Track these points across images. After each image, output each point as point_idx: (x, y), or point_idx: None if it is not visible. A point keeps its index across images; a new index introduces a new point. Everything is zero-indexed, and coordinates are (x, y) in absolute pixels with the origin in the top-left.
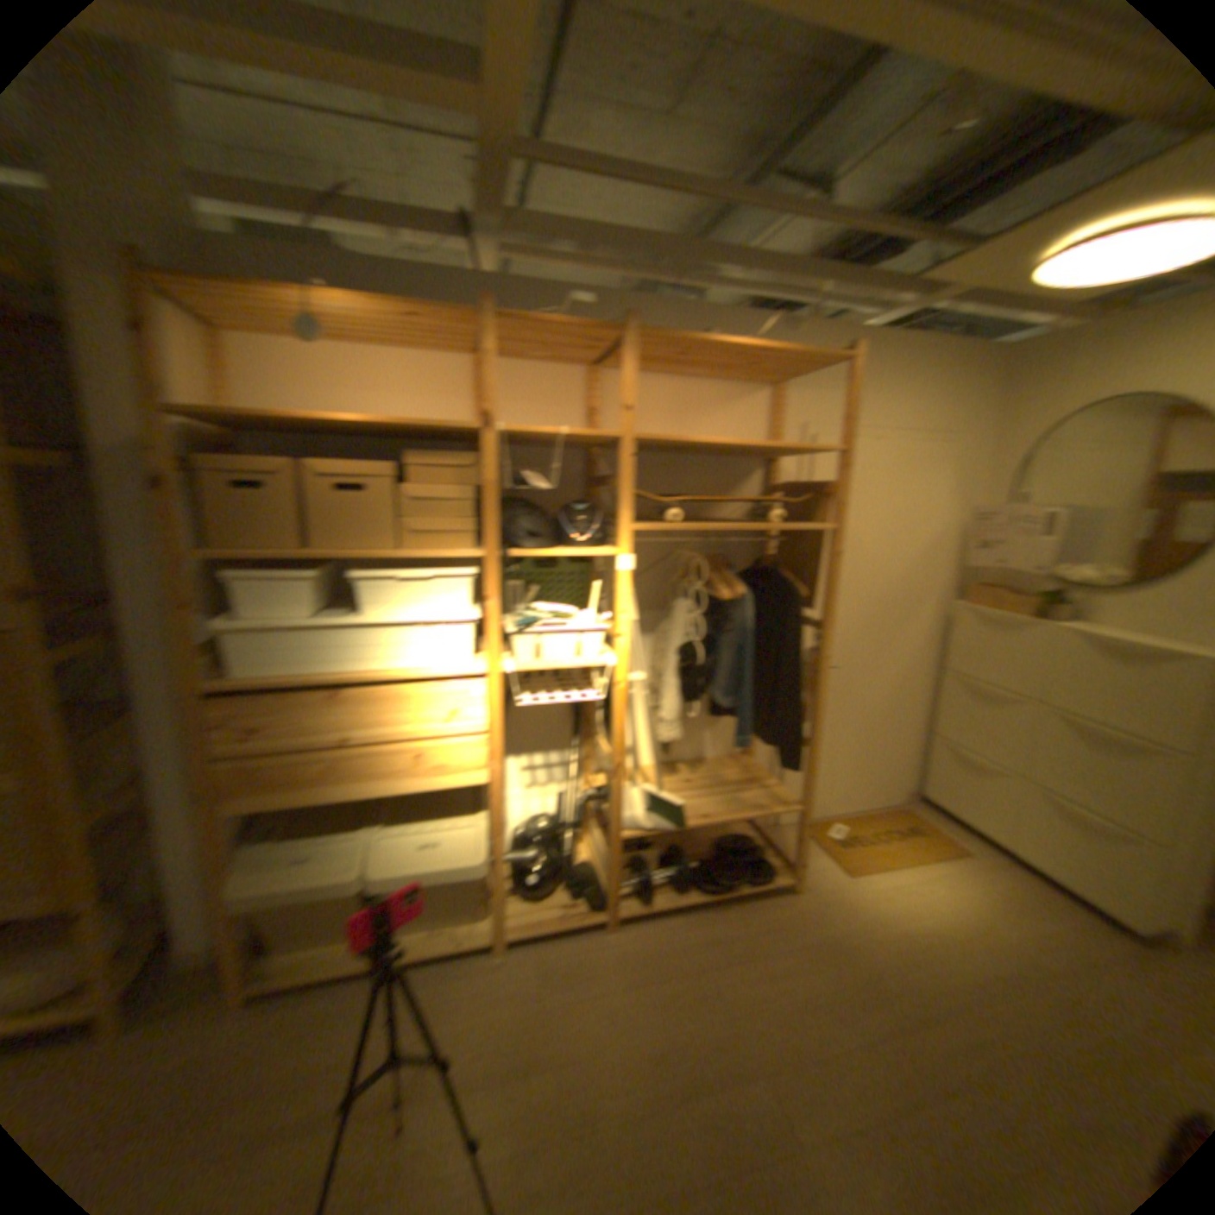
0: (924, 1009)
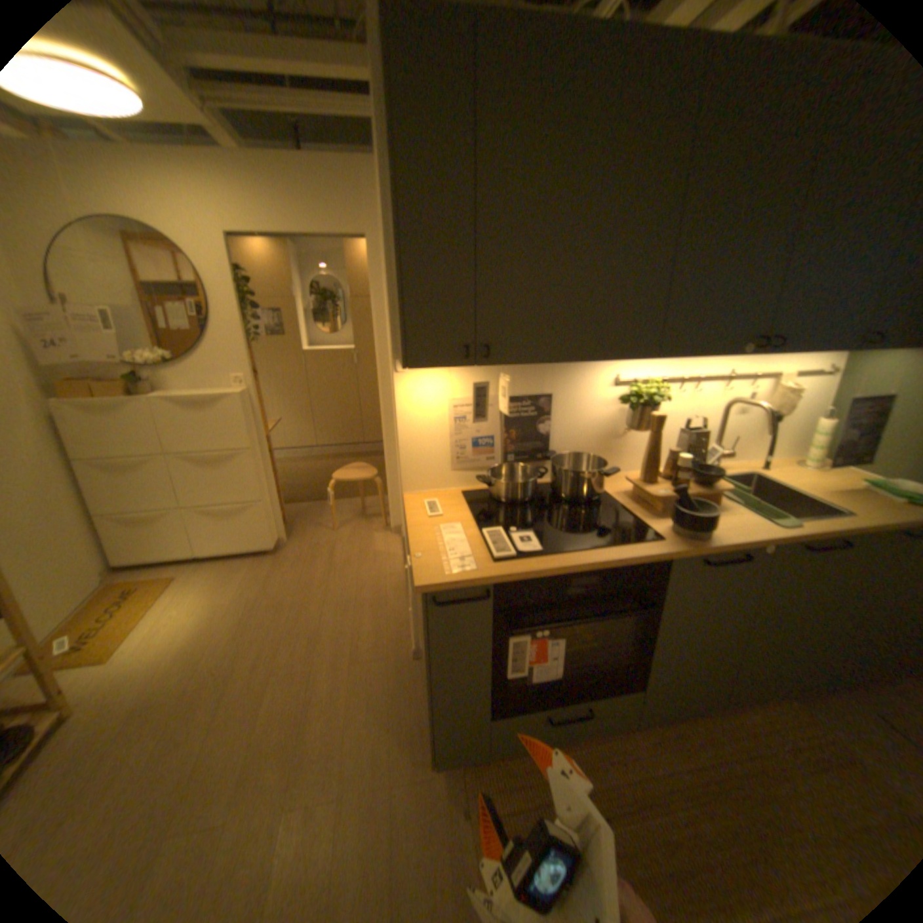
0: (215, 680)
